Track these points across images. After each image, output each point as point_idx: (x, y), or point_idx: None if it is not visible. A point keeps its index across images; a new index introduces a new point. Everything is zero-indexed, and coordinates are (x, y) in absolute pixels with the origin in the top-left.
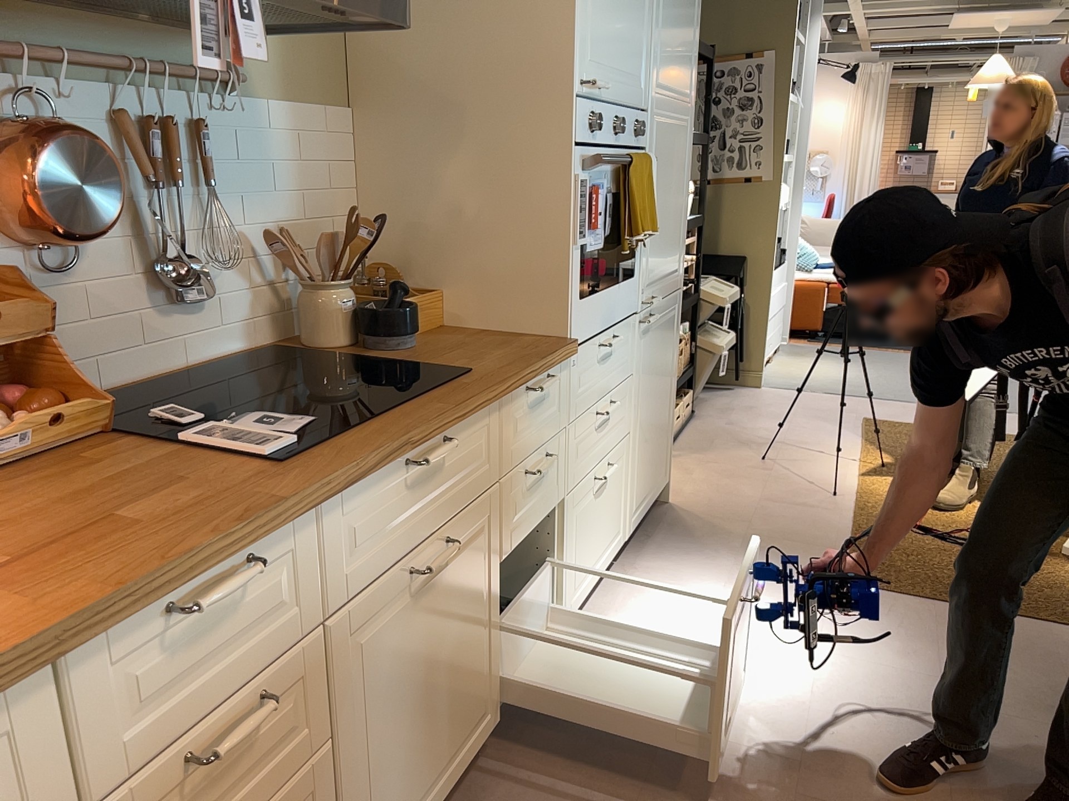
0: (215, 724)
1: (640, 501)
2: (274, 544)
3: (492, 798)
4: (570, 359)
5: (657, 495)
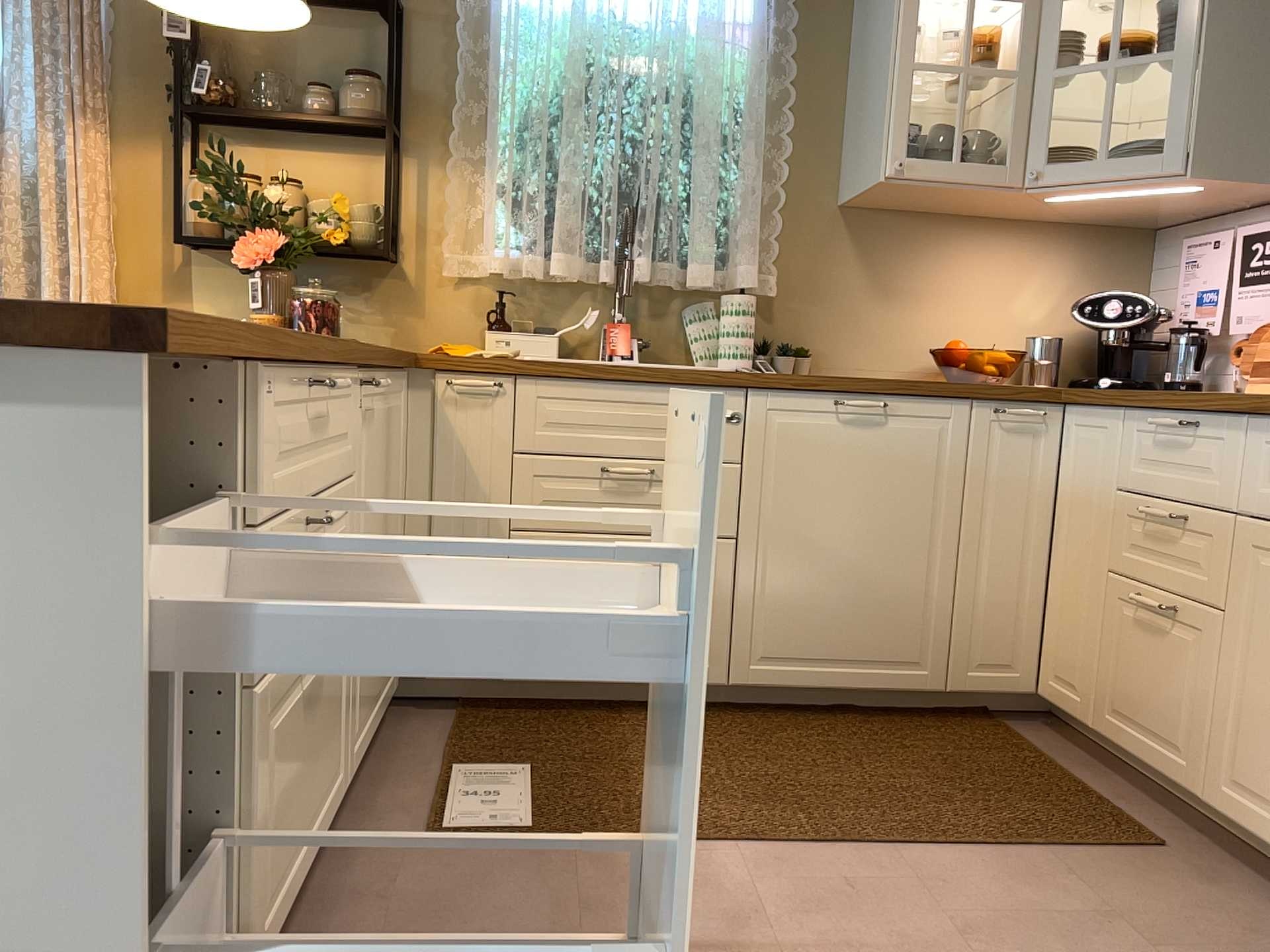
0: (1163, 508)
1: None
2: (1214, 427)
3: None
4: None
5: None
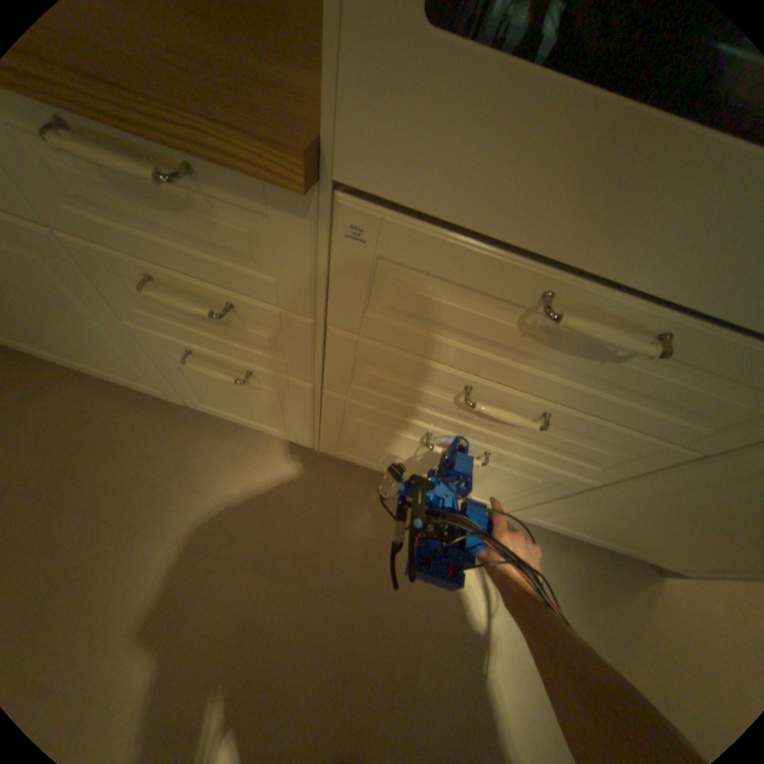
0: None
1: (577, 530)
2: None
3: (142, 419)
4: (334, 210)
5: (639, 559)
